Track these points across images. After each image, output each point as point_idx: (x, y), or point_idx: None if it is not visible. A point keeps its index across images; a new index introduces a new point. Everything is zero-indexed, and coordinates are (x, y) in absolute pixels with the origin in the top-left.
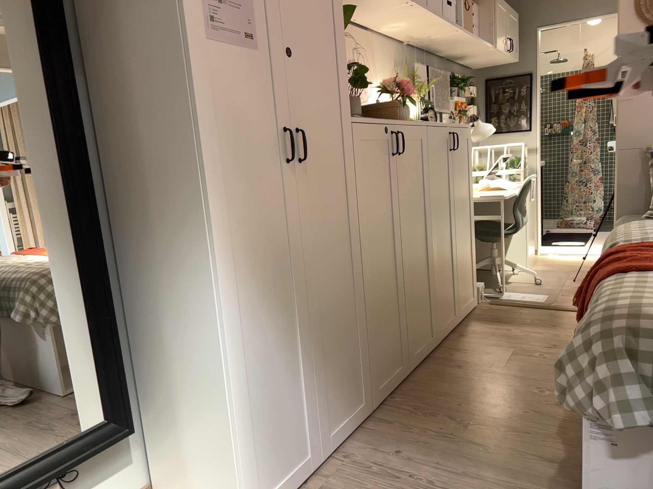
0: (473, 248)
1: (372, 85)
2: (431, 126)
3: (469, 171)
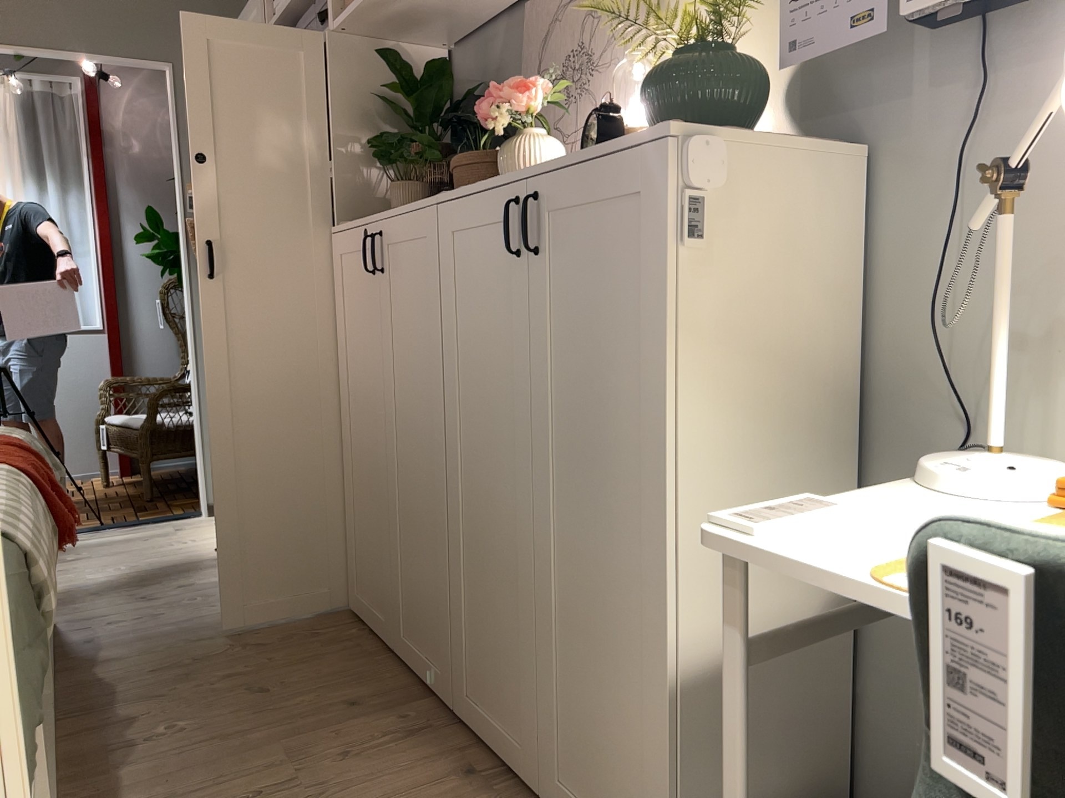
0: (670, 699)
1: (617, 79)
2: (454, 202)
3: (666, 347)
